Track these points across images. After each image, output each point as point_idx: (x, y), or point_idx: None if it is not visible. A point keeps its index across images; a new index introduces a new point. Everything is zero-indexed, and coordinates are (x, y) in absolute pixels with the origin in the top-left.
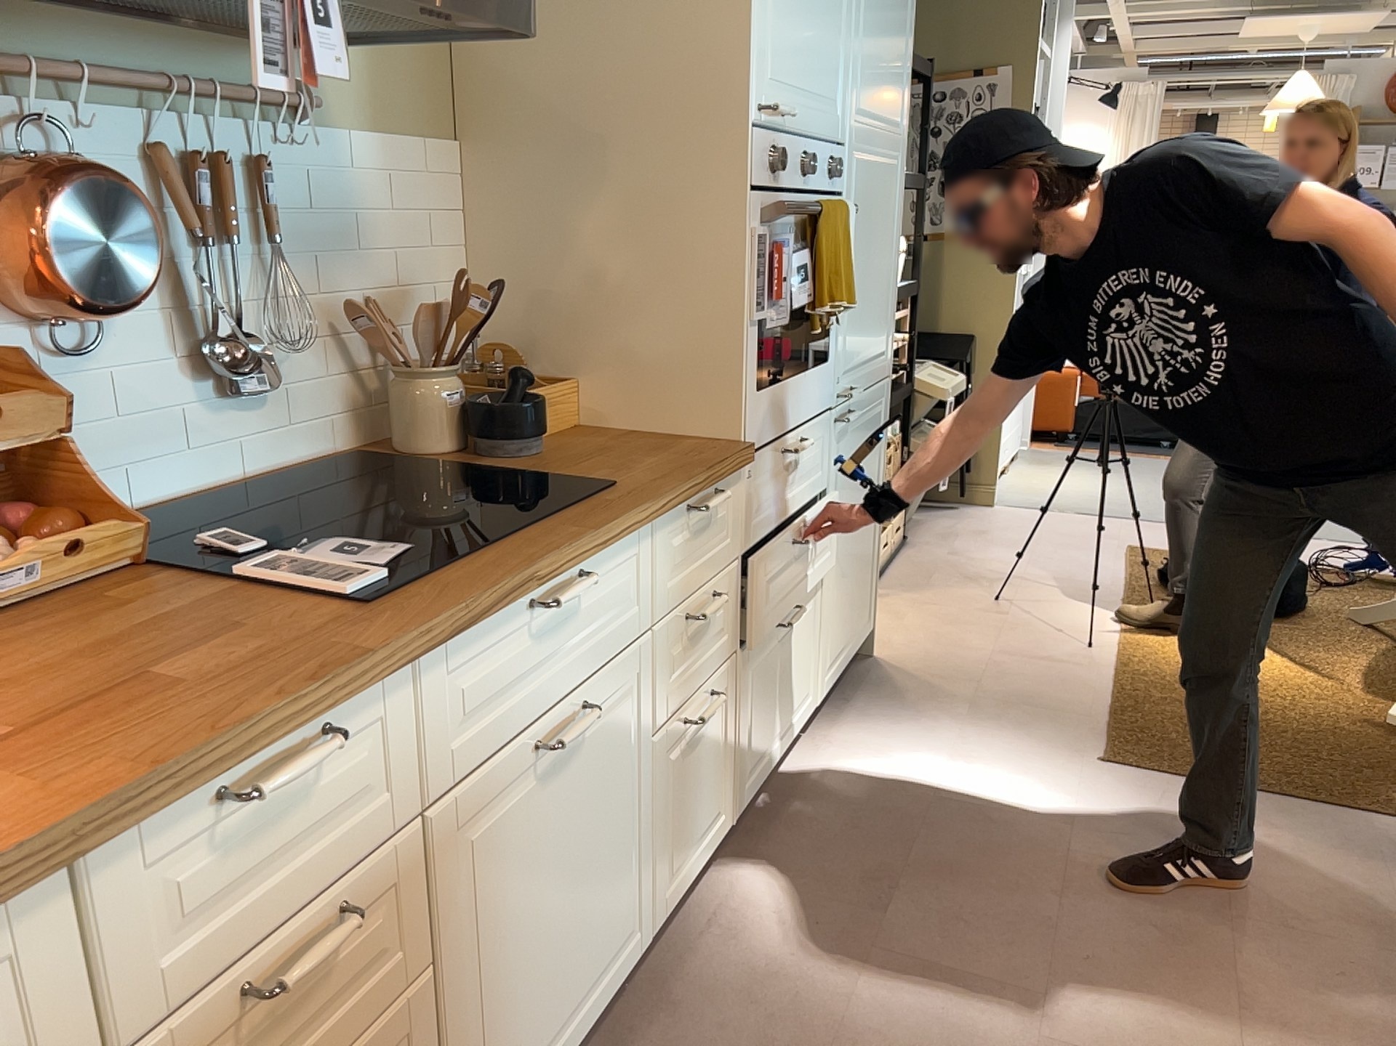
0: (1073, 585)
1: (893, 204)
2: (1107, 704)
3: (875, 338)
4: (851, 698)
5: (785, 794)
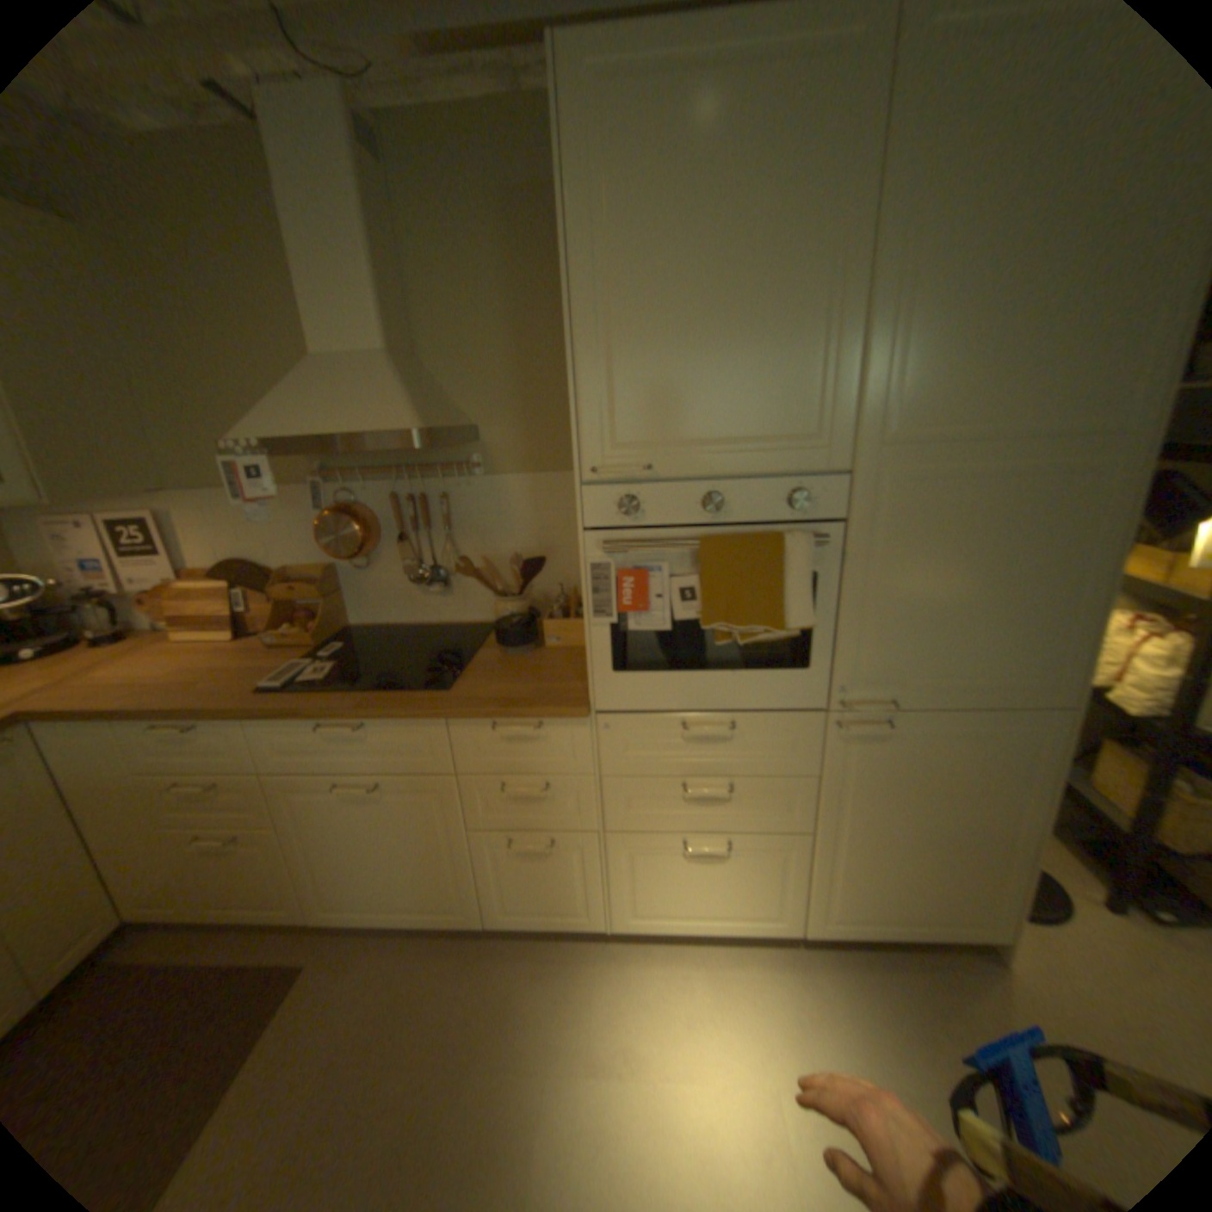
0: None
1: (1076, 517)
2: None
3: (995, 664)
4: (900, 973)
5: (708, 965)
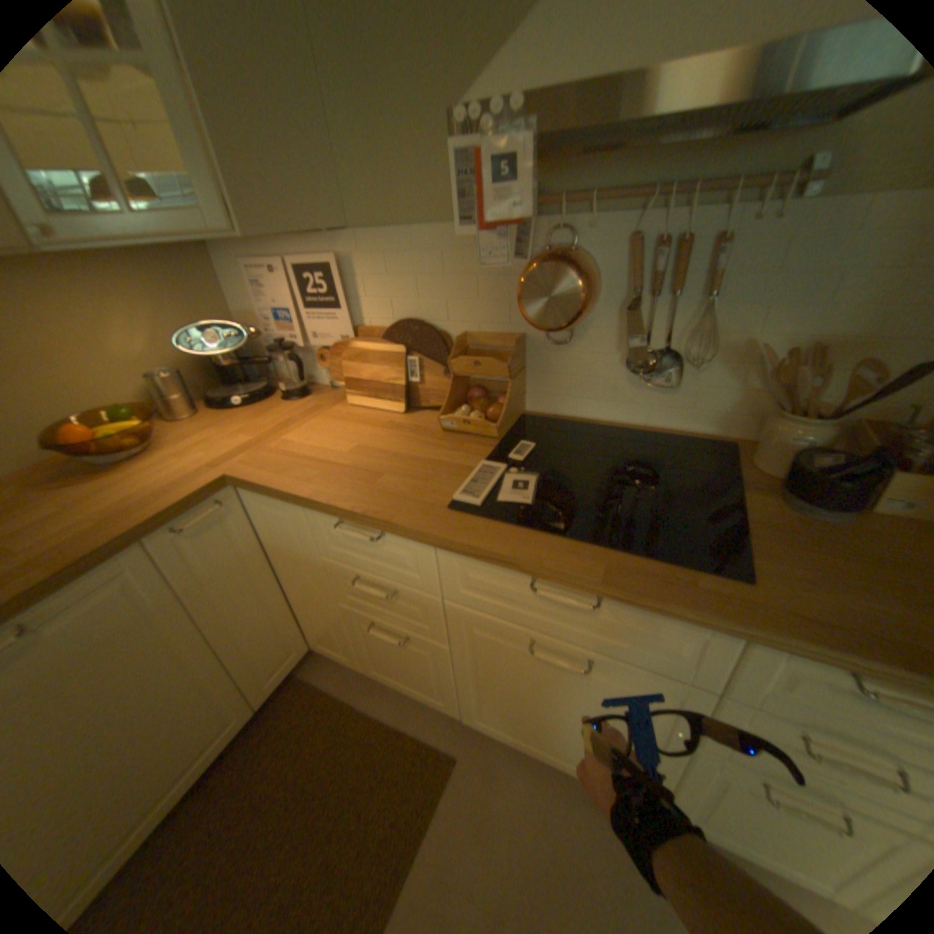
0: None
1: None
2: None
3: None
4: None
5: None
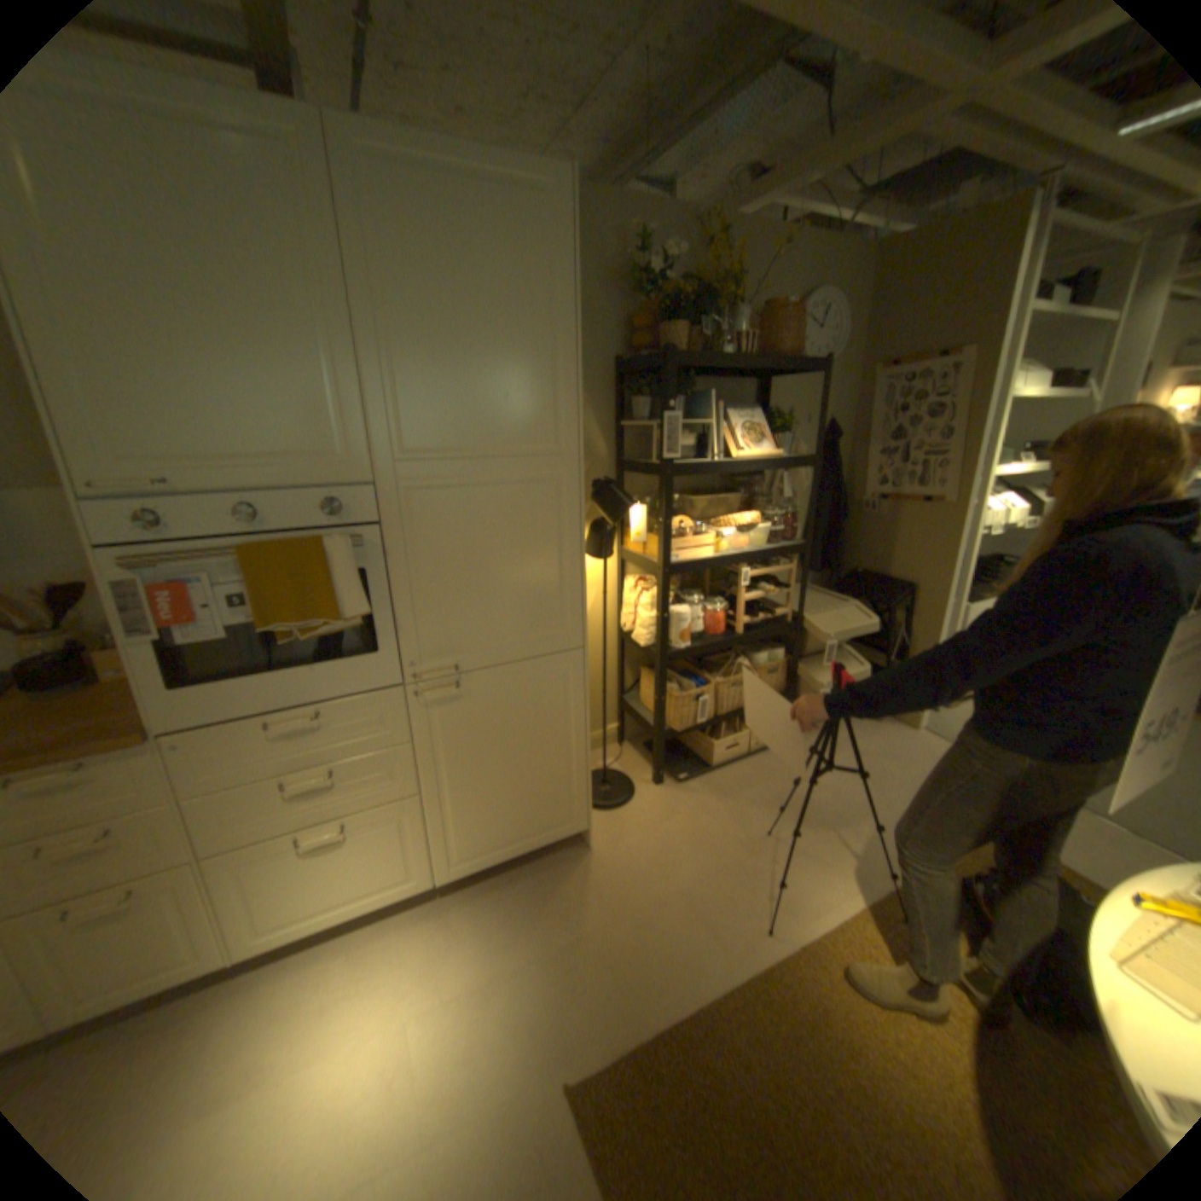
0: (866, 852)
1: (545, 513)
2: (679, 1022)
3: (520, 624)
4: (513, 884)
5: (345, 950)
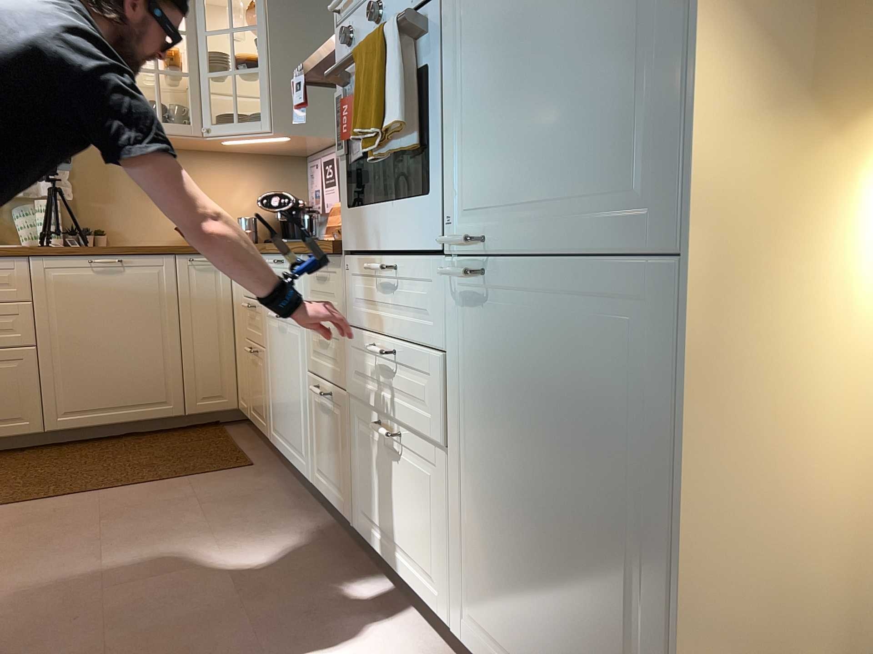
0: None
1: None
2: None
3: (576, 165)
4: None
5: (393, 614)
